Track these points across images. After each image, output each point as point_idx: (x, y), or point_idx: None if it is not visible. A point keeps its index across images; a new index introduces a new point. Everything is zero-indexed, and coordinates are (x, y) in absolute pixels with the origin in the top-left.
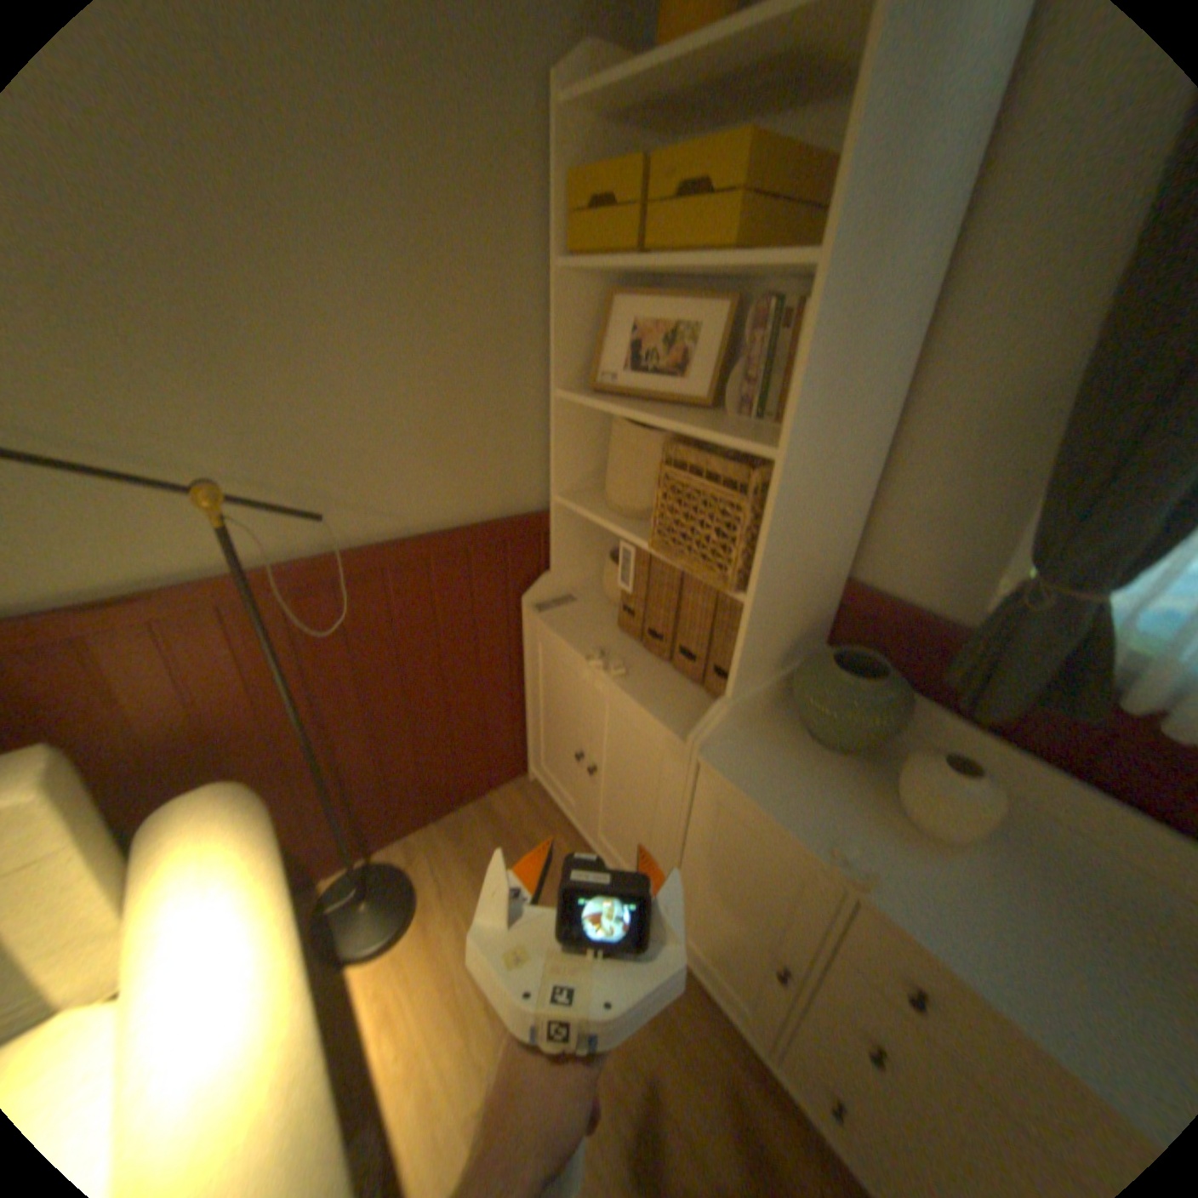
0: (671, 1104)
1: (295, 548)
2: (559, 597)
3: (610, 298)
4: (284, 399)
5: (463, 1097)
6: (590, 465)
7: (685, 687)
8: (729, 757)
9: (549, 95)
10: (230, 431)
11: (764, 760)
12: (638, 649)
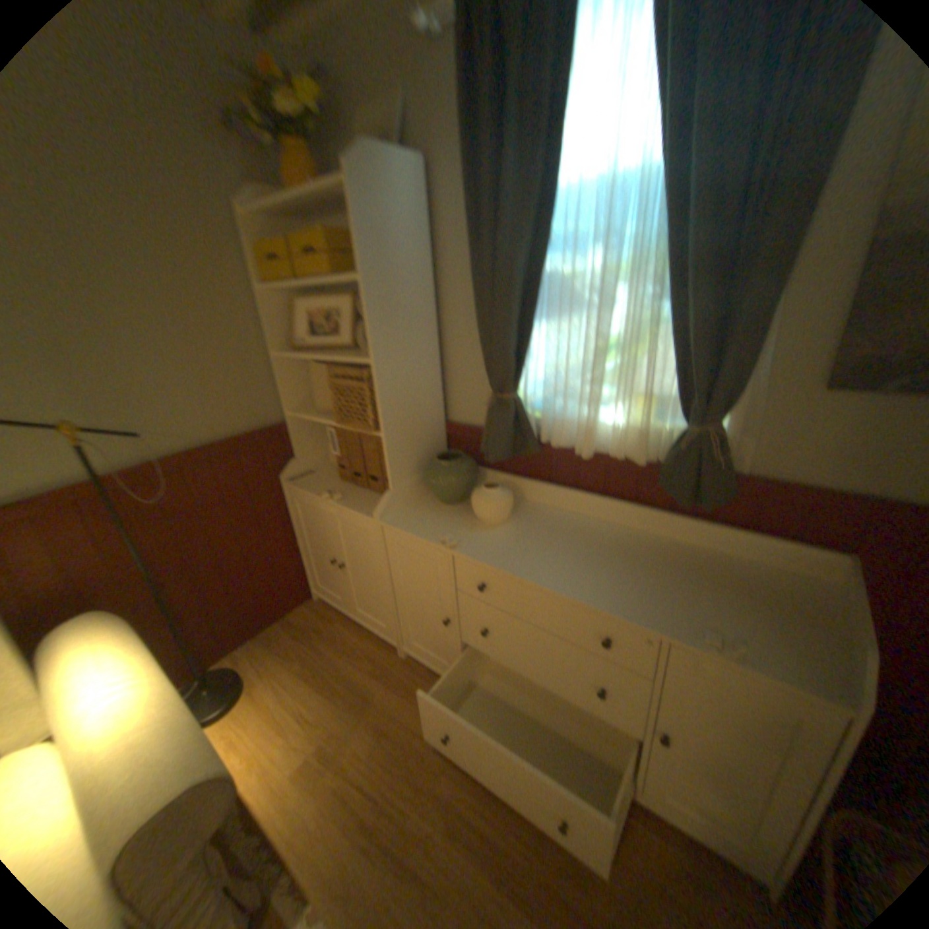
0: (411, 724)
1: (119, 460)
2: (303, 471)
3: (291, 299)
4: (100, 375)
5: (286, 762)
6: (303, 390)
7: (375, 495)
8: (394, 517)
9: (231, 207)
10: (69, 396)
11: (412, 514)
12: (349, 485)
